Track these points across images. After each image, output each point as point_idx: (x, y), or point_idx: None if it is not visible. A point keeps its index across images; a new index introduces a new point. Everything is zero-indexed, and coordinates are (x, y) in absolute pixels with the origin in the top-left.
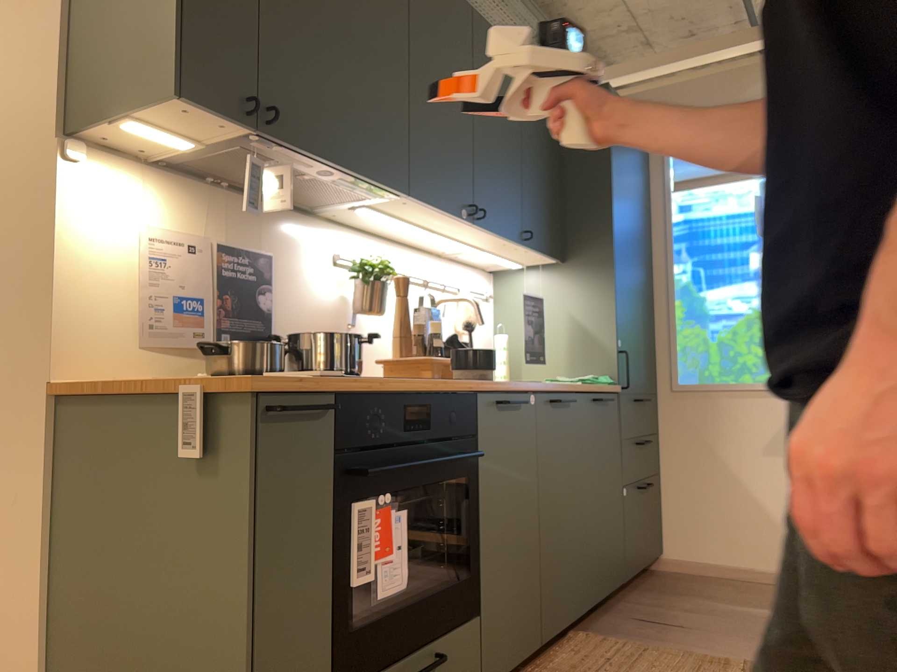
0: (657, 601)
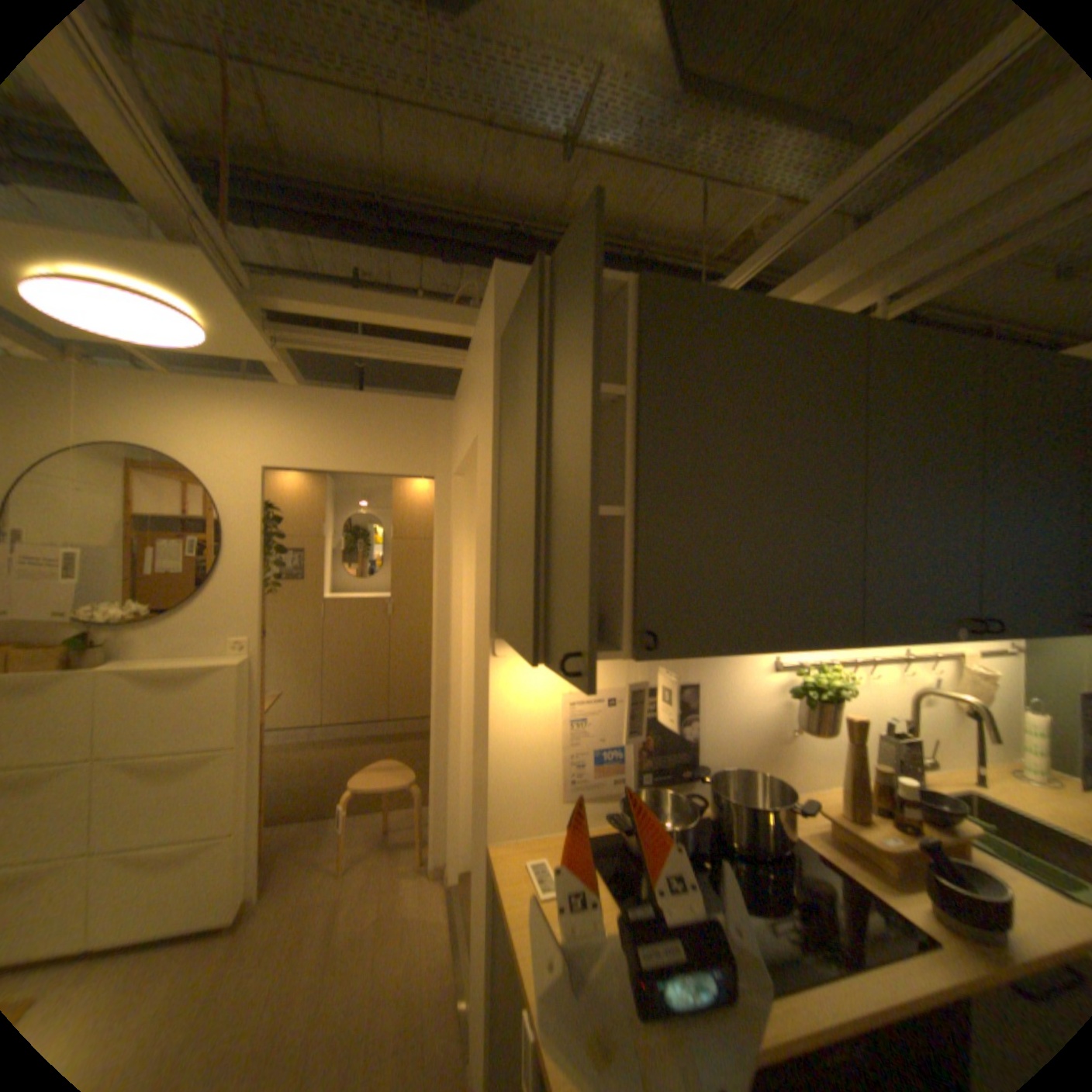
0: None
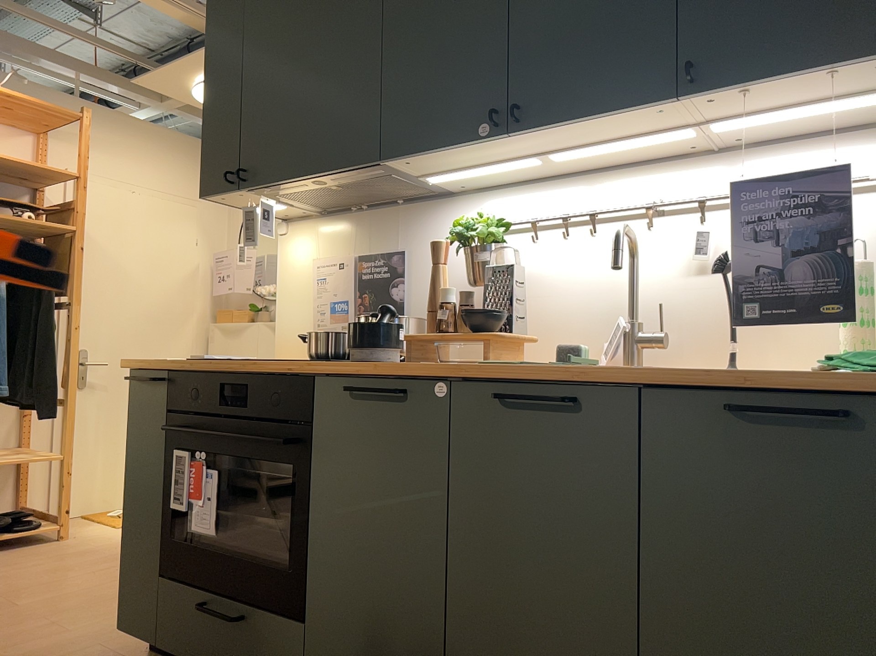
0: None
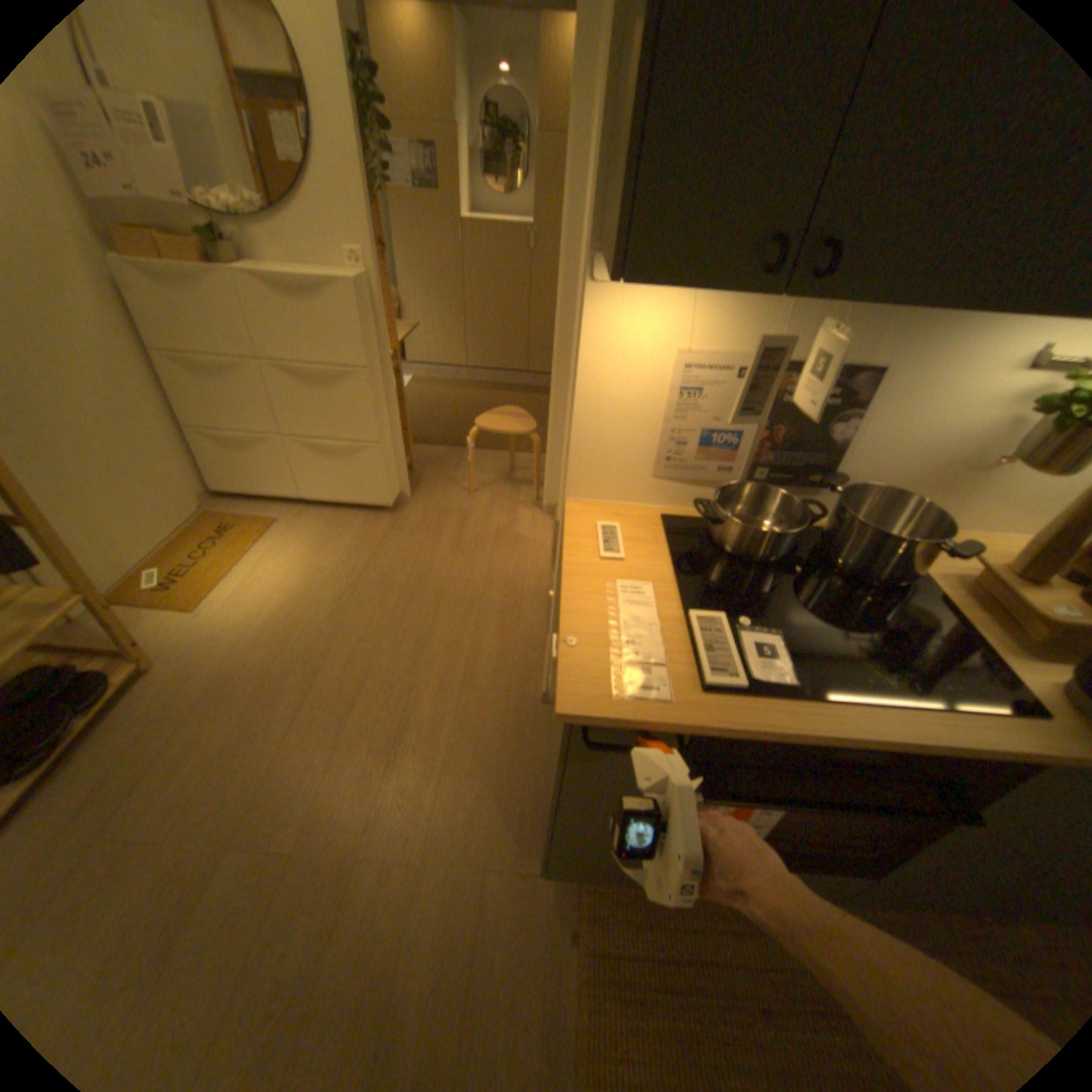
0: None
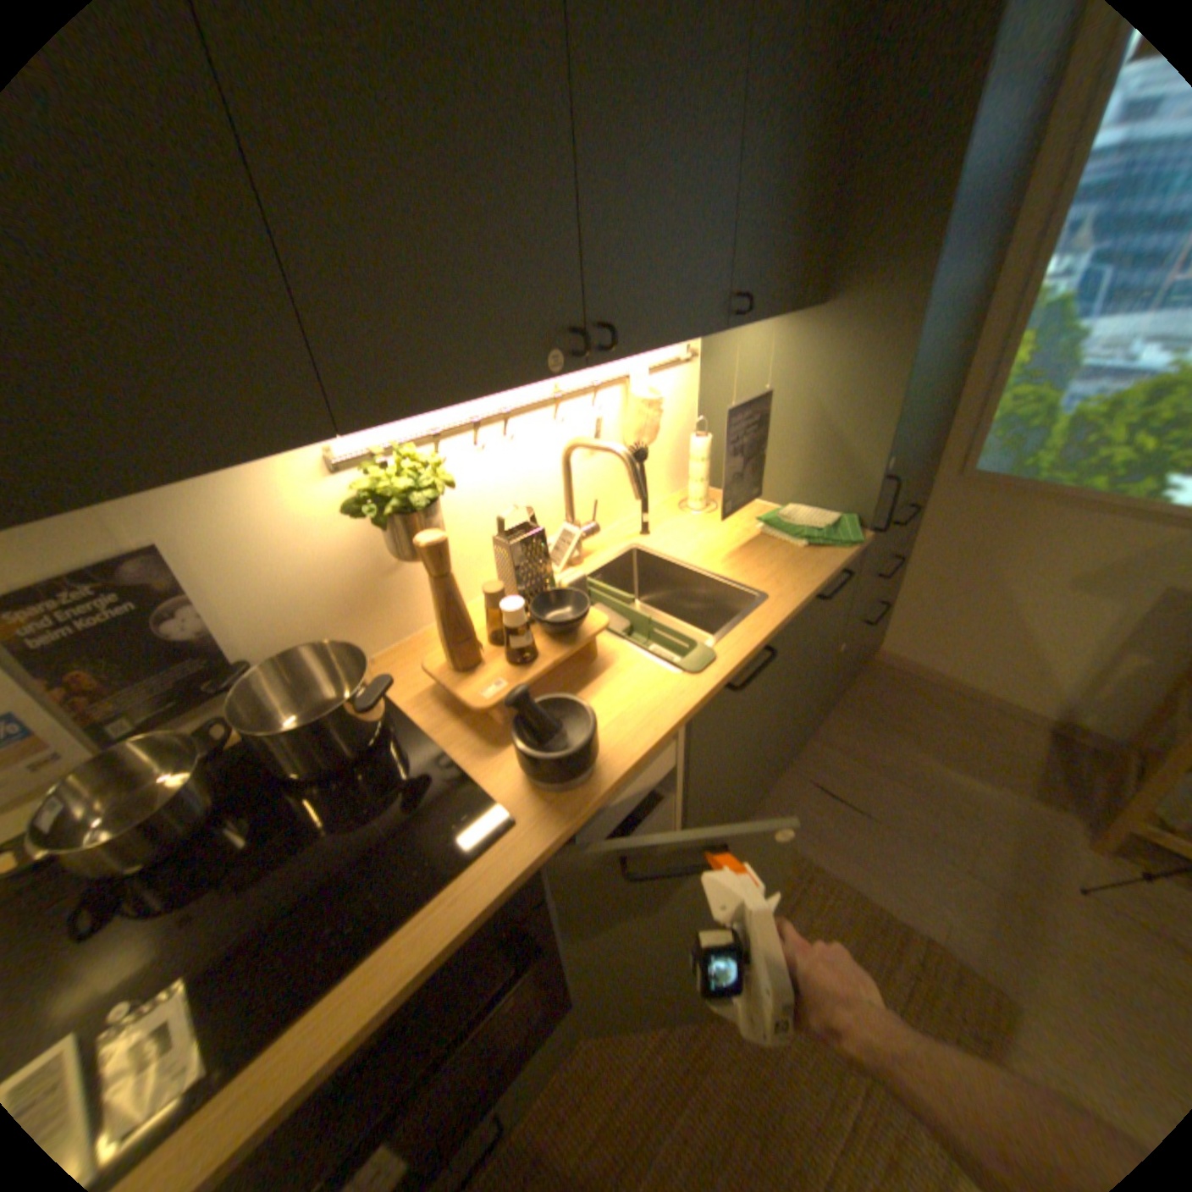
0: (852, 740)
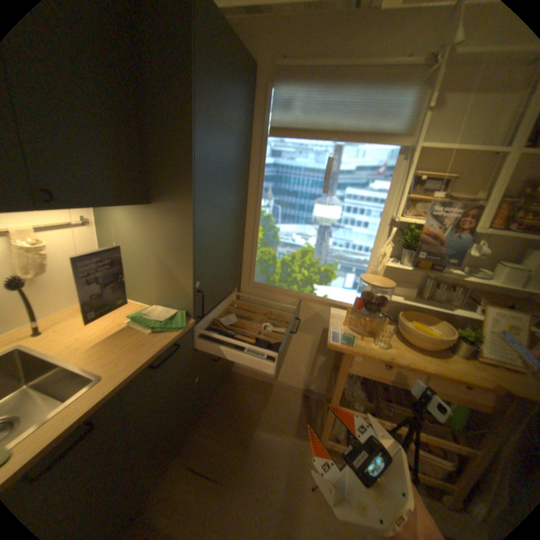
0: (215, 426)
